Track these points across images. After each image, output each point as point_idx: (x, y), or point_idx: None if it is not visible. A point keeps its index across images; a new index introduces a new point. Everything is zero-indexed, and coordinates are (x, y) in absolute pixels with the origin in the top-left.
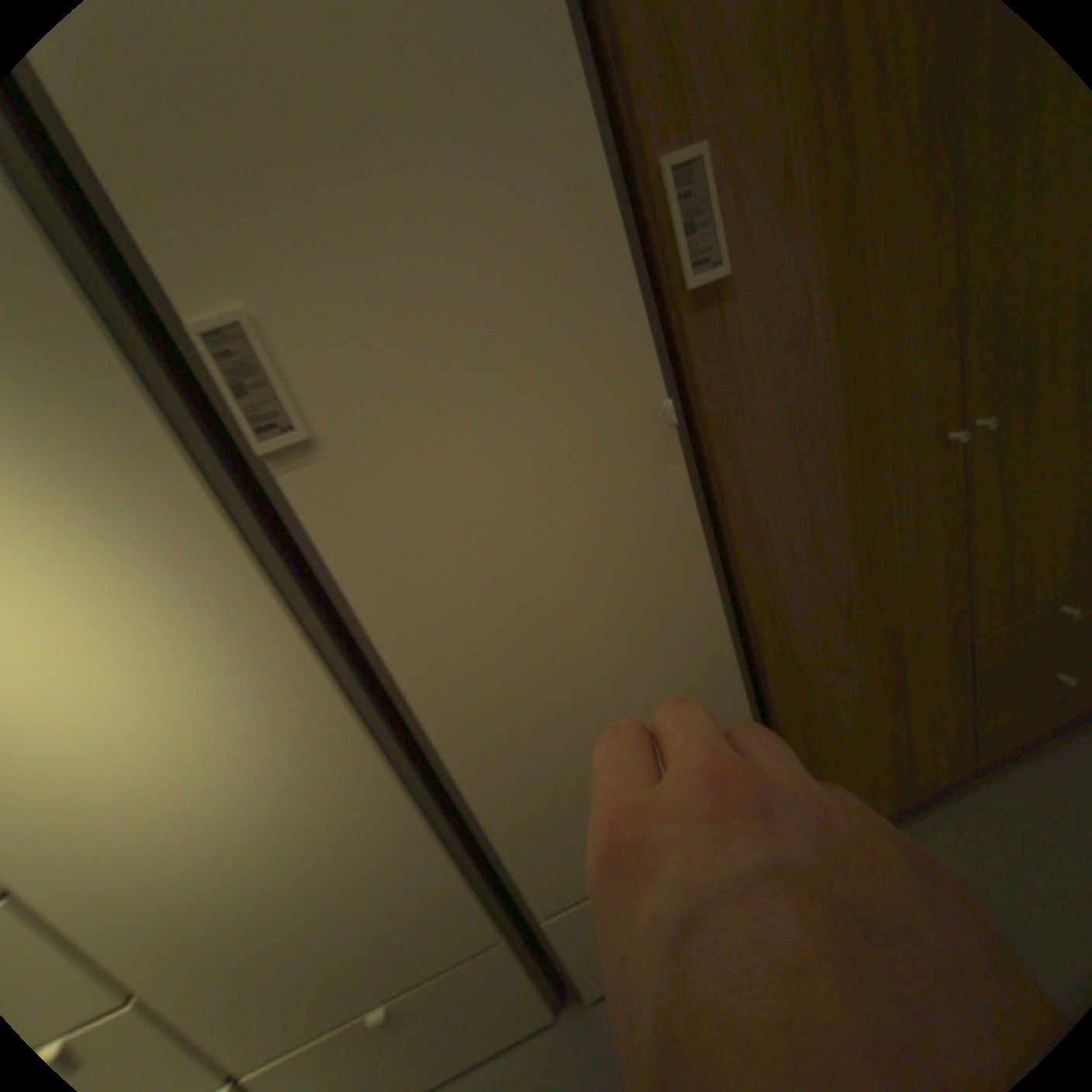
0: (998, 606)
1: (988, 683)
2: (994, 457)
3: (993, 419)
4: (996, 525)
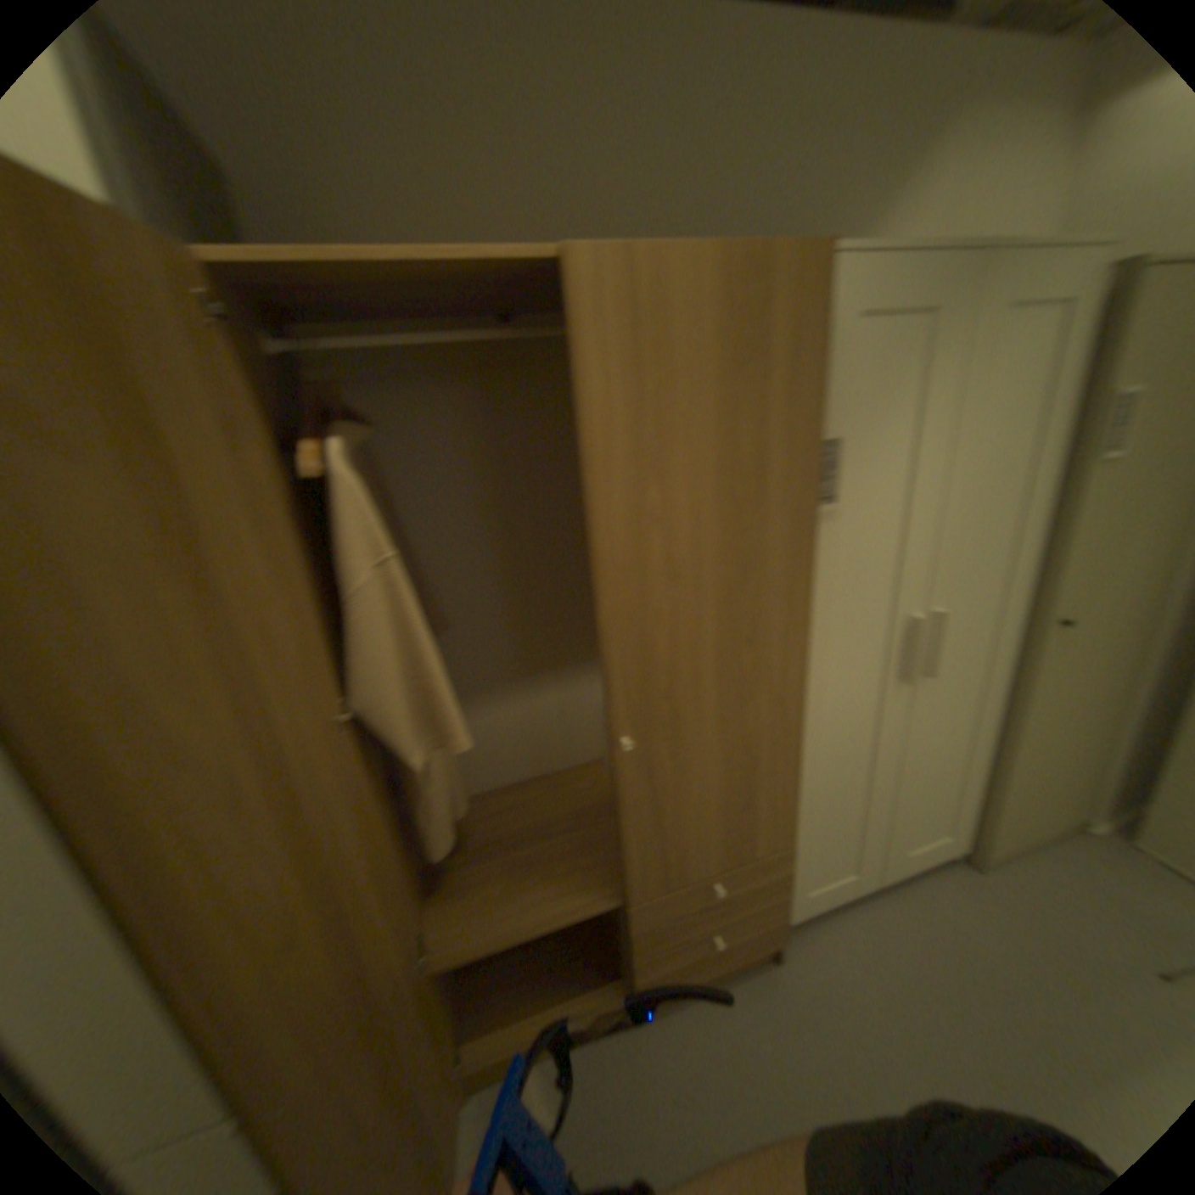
0: (651, 881)
1: (643, 943)
2: (643, 766)
3: (632, 742)
4: (647, 819)
